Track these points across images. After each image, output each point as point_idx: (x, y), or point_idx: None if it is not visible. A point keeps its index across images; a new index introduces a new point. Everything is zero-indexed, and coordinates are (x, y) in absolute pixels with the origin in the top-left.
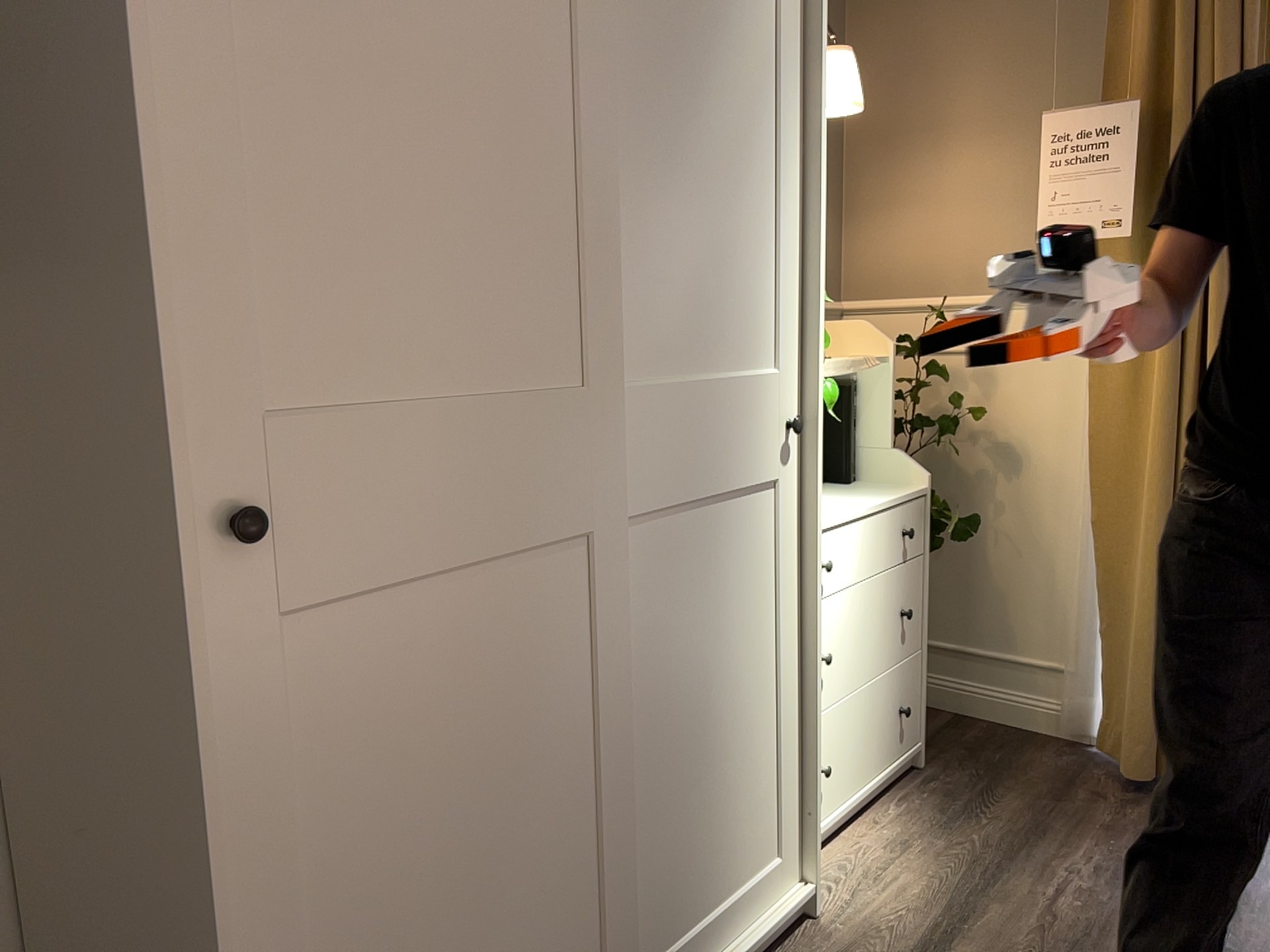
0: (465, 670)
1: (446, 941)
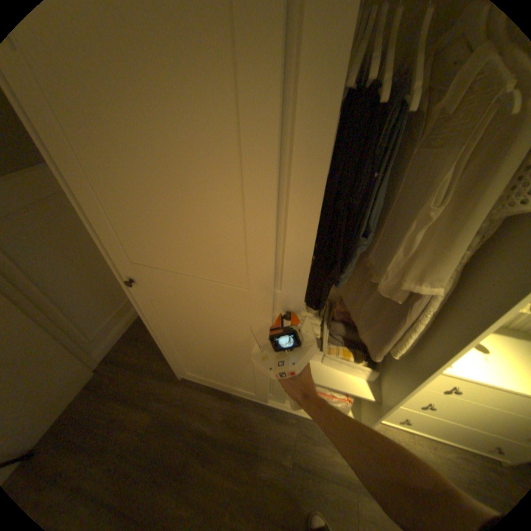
0: (194, 328)
1: (198, 361)
